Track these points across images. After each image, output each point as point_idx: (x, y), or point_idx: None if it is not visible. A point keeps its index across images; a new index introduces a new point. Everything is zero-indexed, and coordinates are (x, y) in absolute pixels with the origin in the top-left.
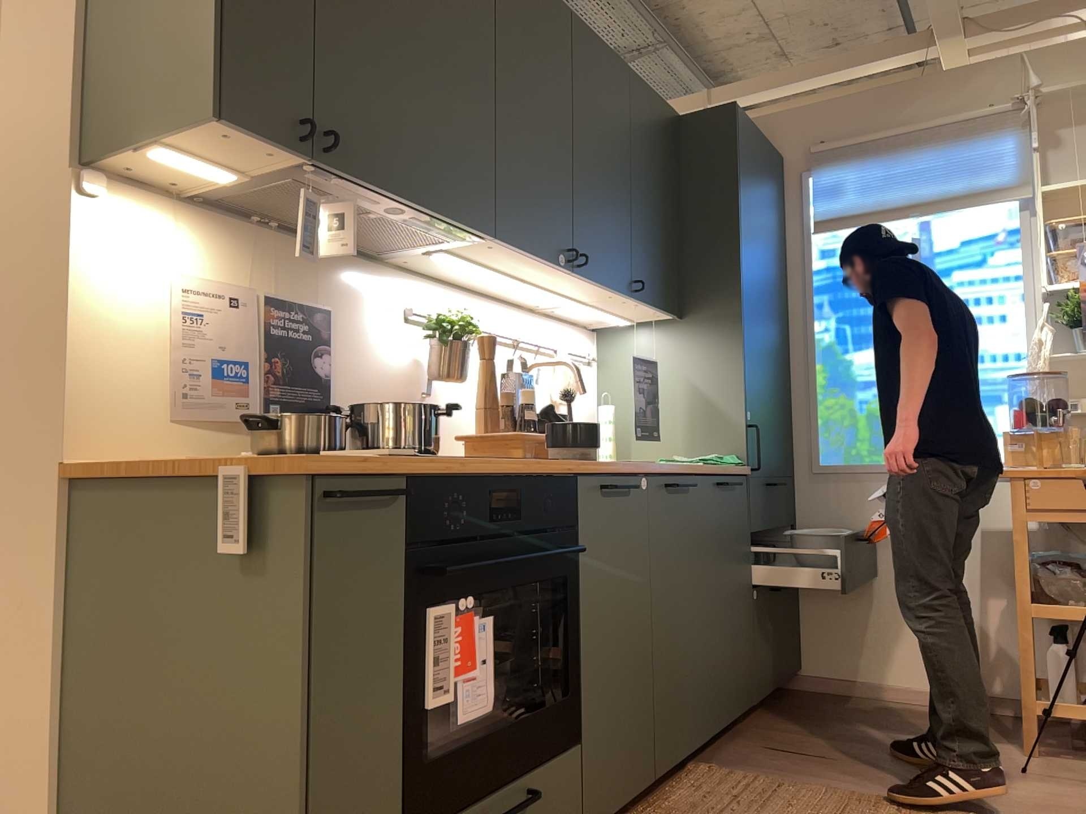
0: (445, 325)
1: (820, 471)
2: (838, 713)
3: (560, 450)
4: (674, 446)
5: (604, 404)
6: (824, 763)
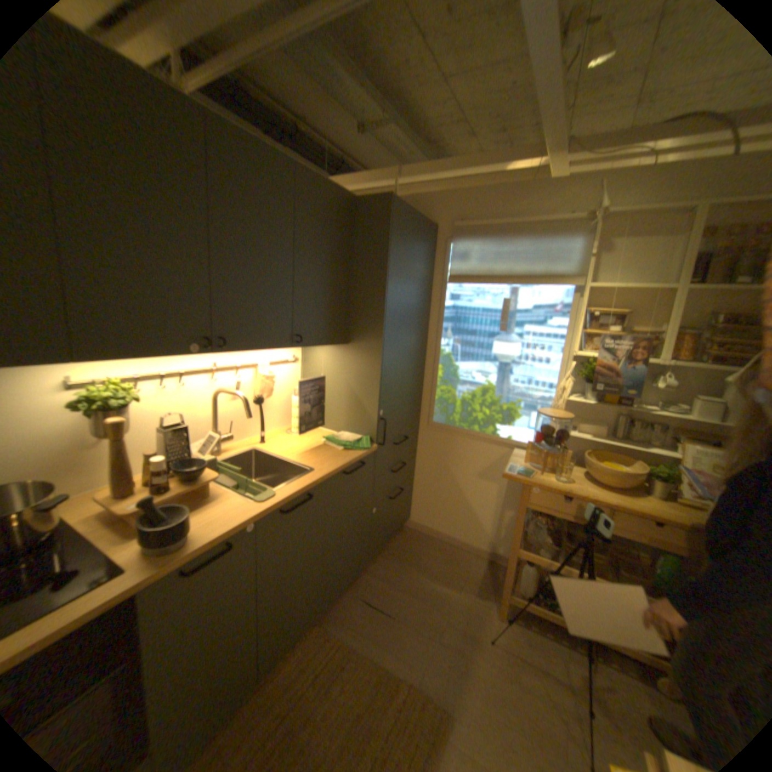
0: (84, 407)
1: (432, 426)
2: (417, 559)
3: (140, 550)
4: (338, 422)
5: (295, 394)
6: (387, 627)
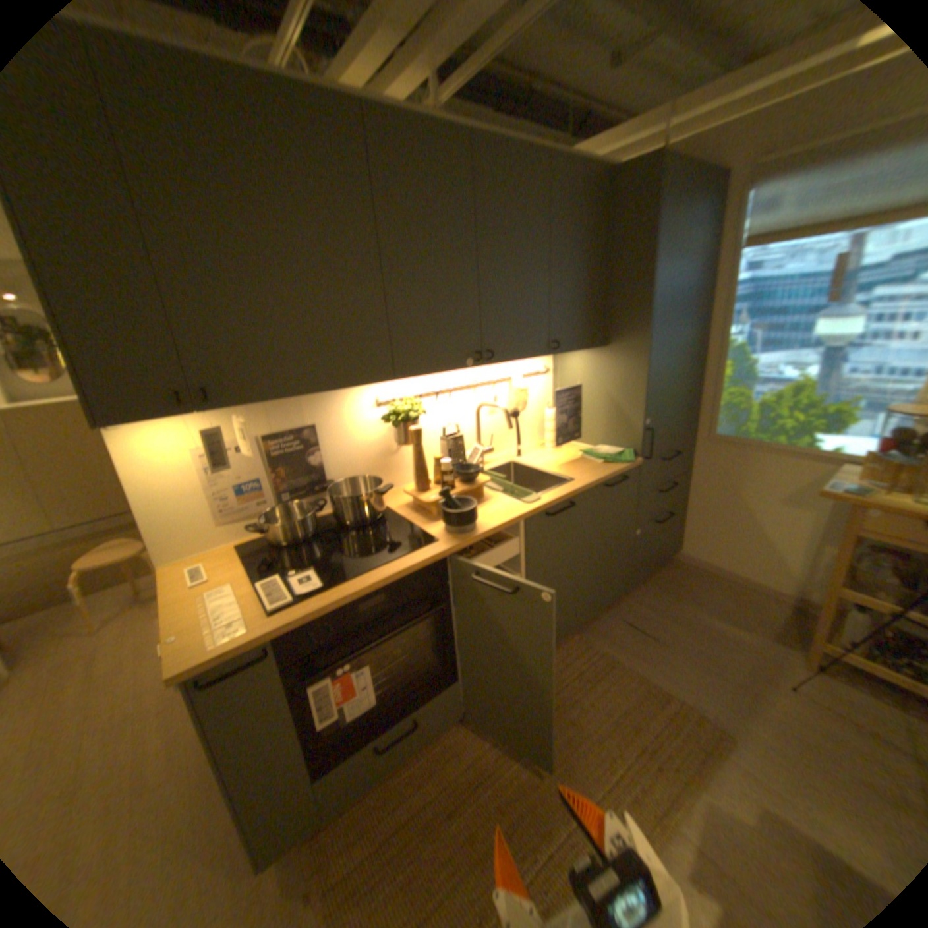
0: (392, 418)
1: (715, 438)
2: (691, 593)
3: (444, 526)
4: (595, 434)
5: (547, 406)
6: (654, 649)
